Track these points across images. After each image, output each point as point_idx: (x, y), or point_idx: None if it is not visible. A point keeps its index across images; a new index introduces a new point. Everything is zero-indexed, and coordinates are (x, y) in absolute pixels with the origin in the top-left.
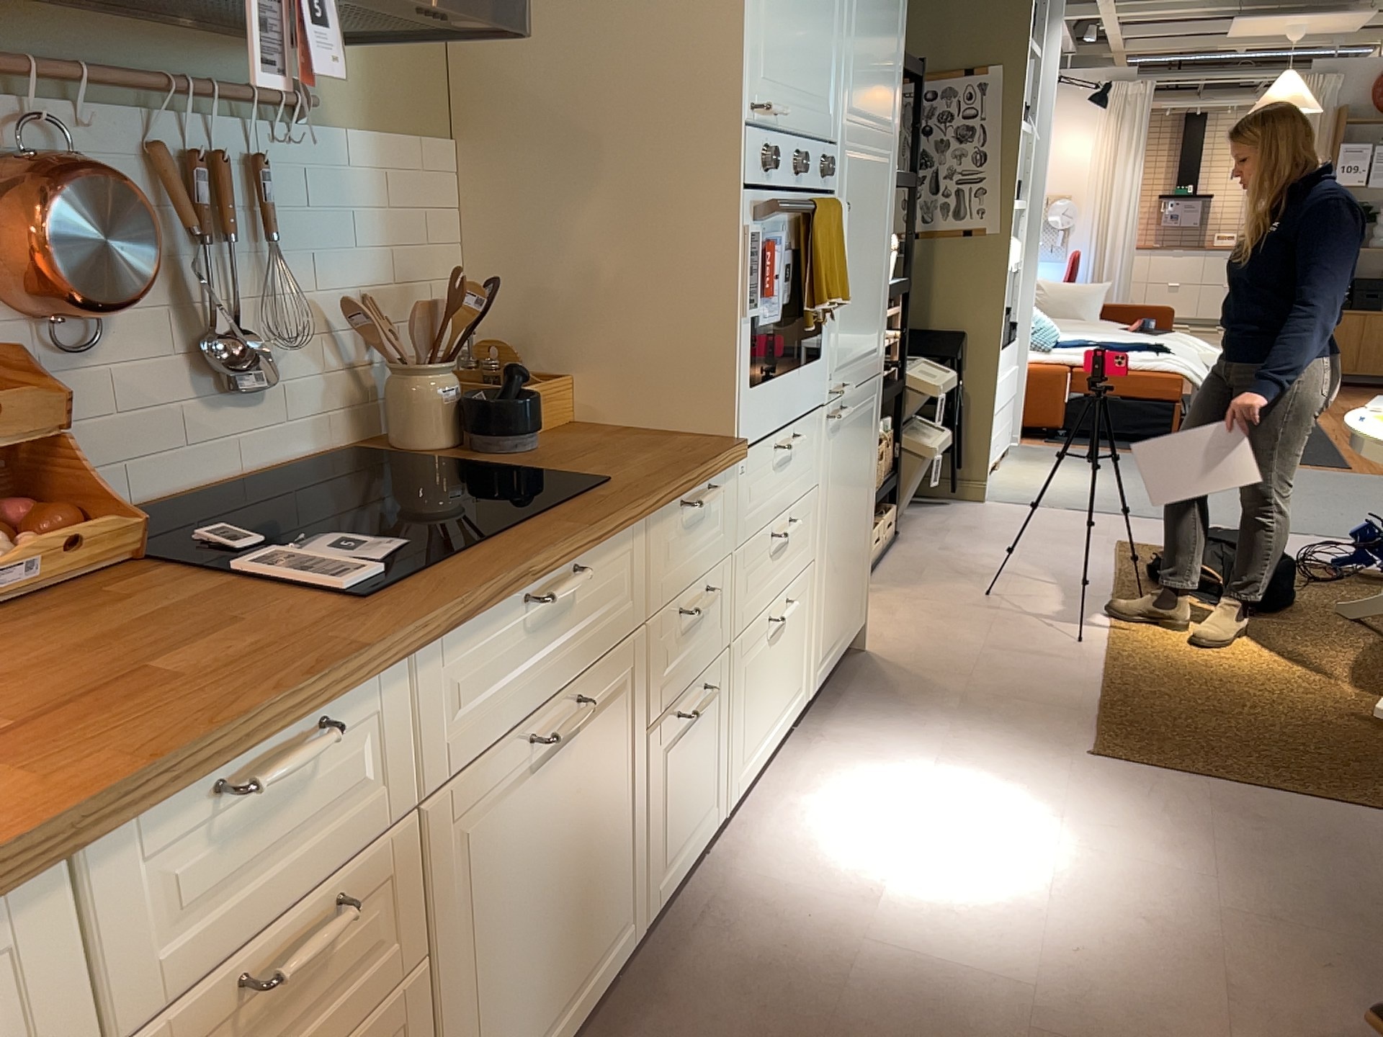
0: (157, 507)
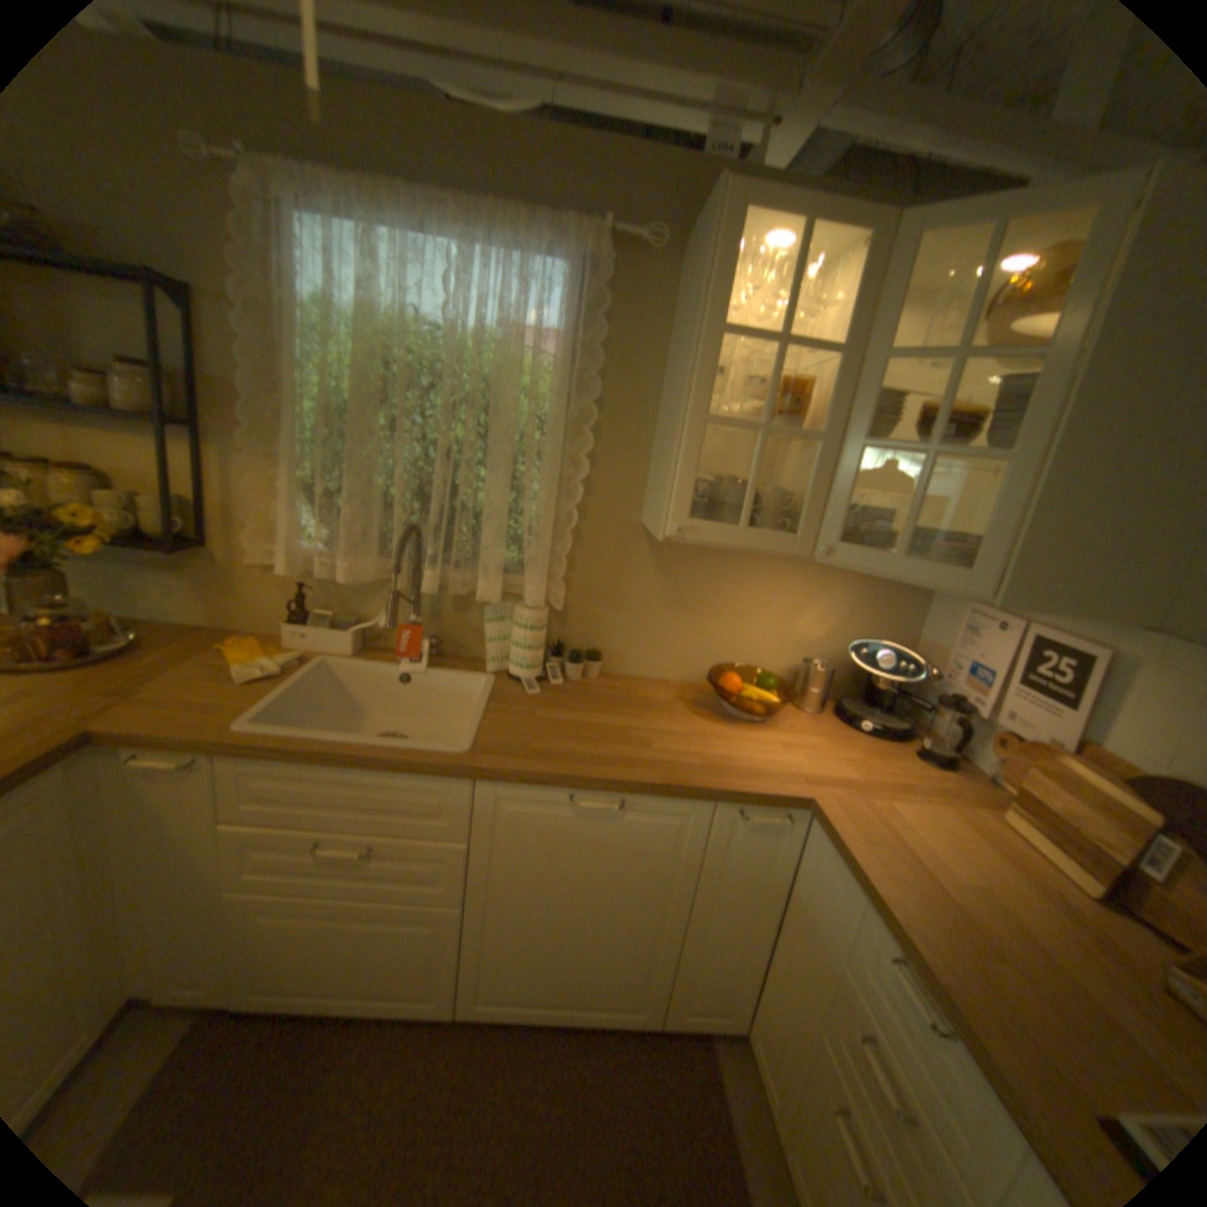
0: None
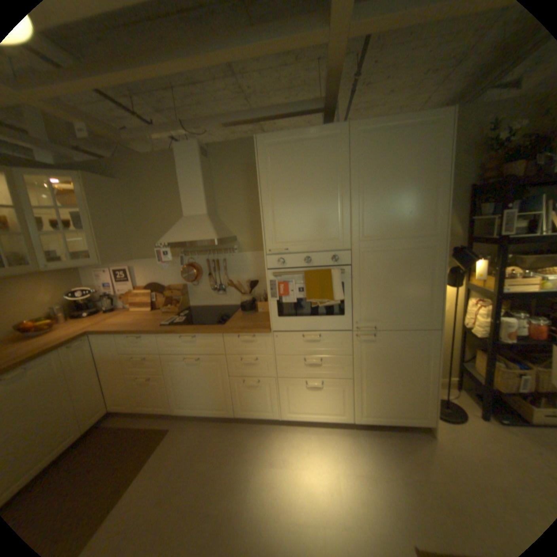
0: (207, 307)
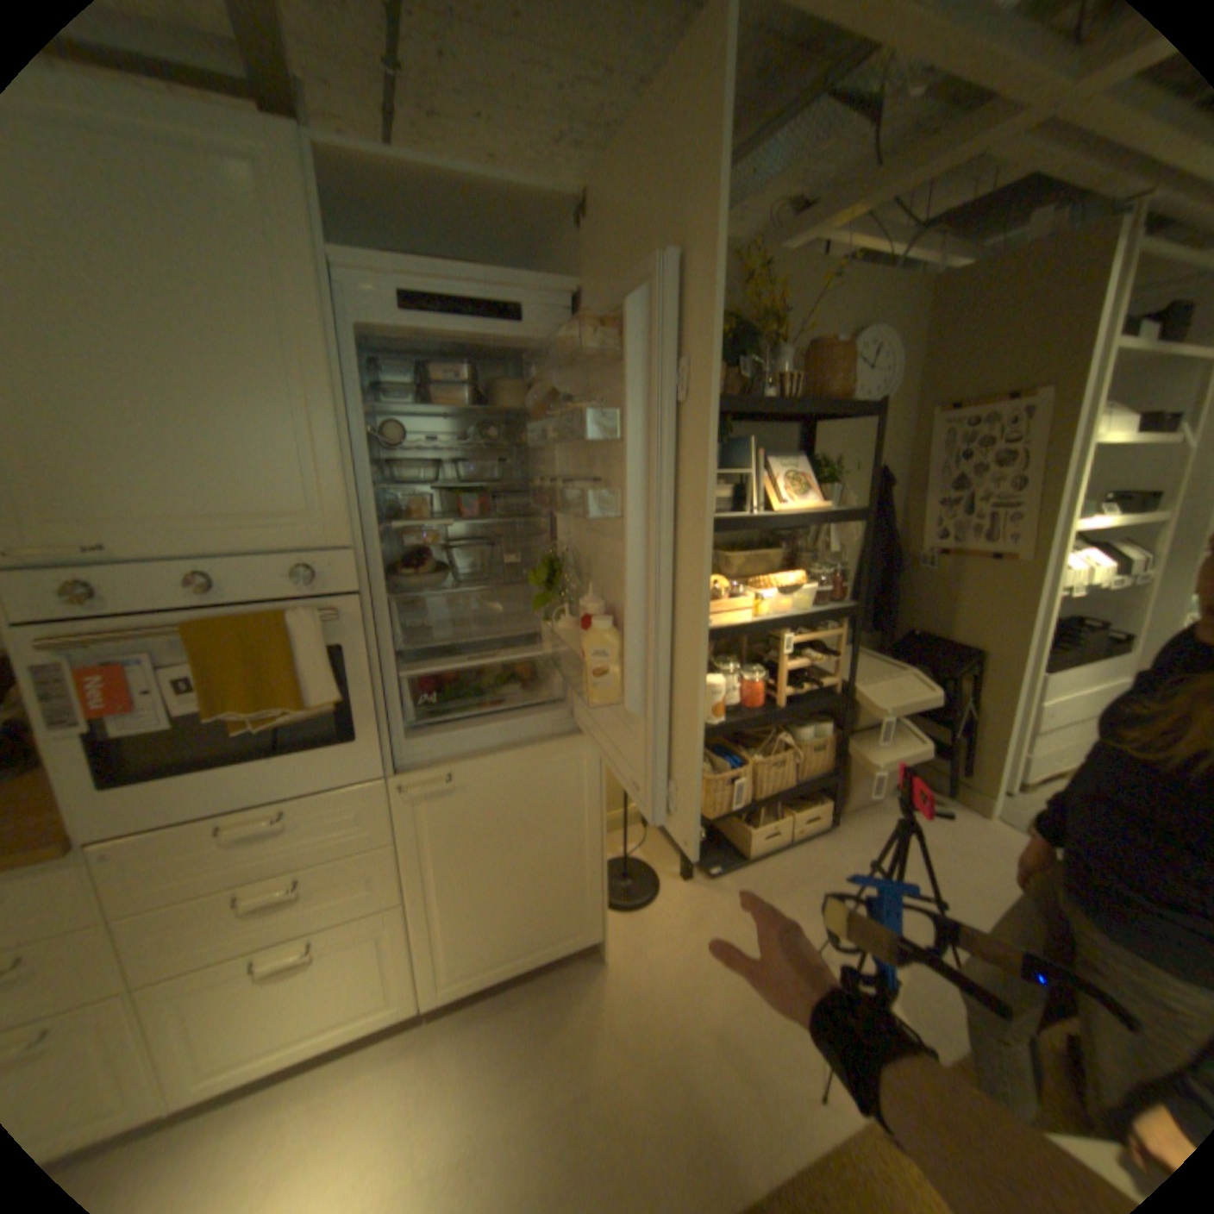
0: None
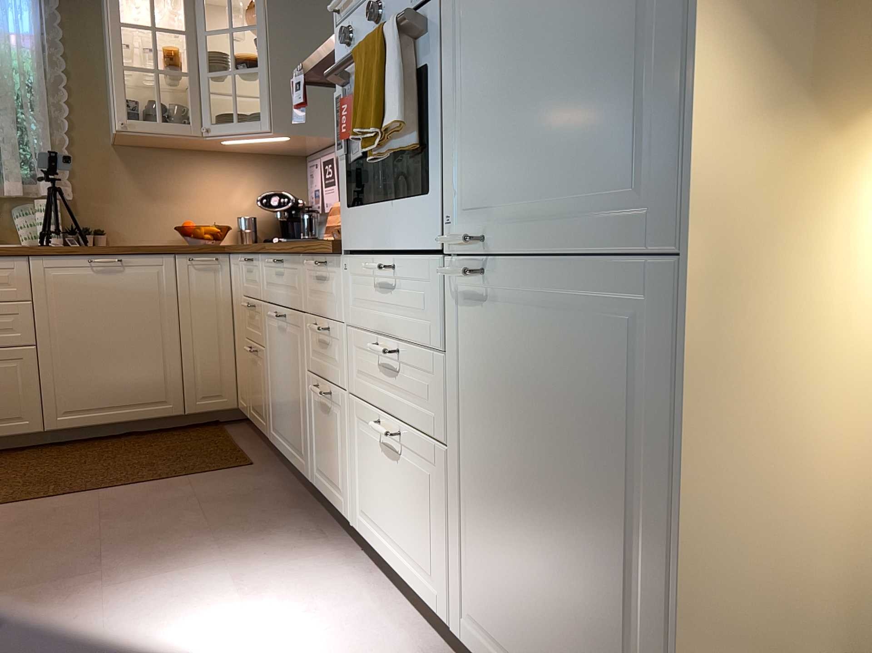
0: None
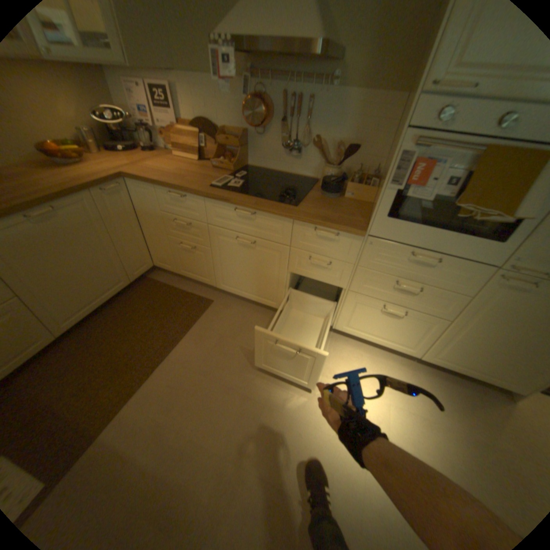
0: (270, 171)
